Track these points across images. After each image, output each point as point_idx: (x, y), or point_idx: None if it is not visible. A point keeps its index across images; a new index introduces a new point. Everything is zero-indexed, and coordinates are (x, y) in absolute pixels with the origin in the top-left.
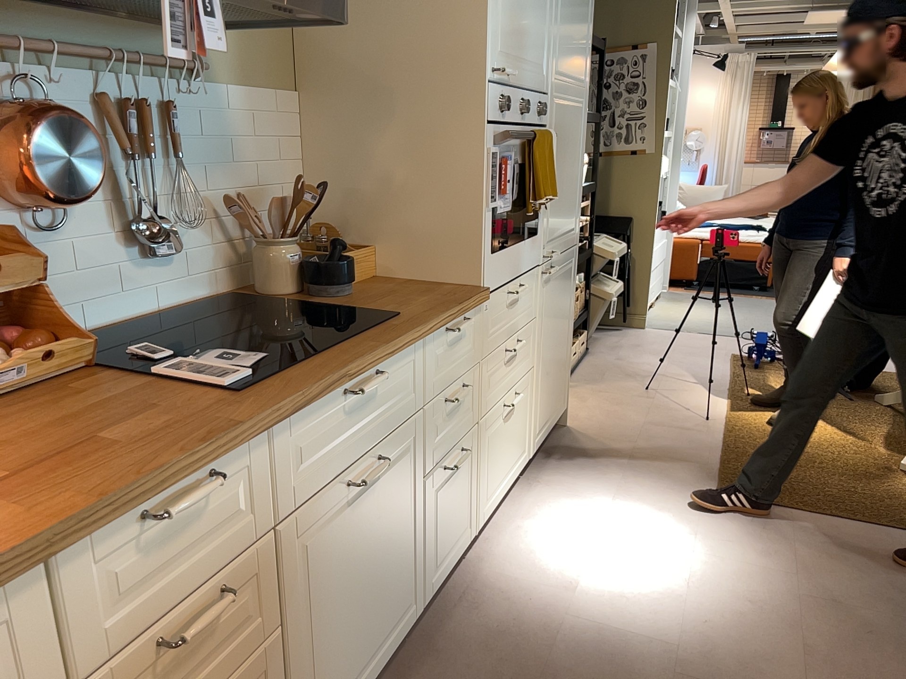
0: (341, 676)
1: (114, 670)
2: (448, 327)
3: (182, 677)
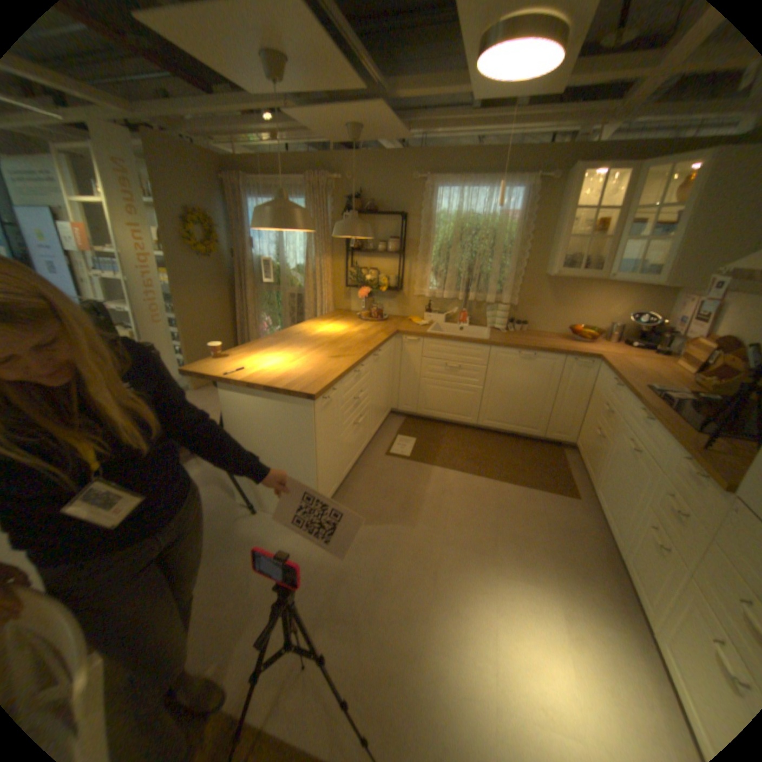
0: (608, 495)
1: (606, 400)
2: (693, 461)
3: (606, 419)
